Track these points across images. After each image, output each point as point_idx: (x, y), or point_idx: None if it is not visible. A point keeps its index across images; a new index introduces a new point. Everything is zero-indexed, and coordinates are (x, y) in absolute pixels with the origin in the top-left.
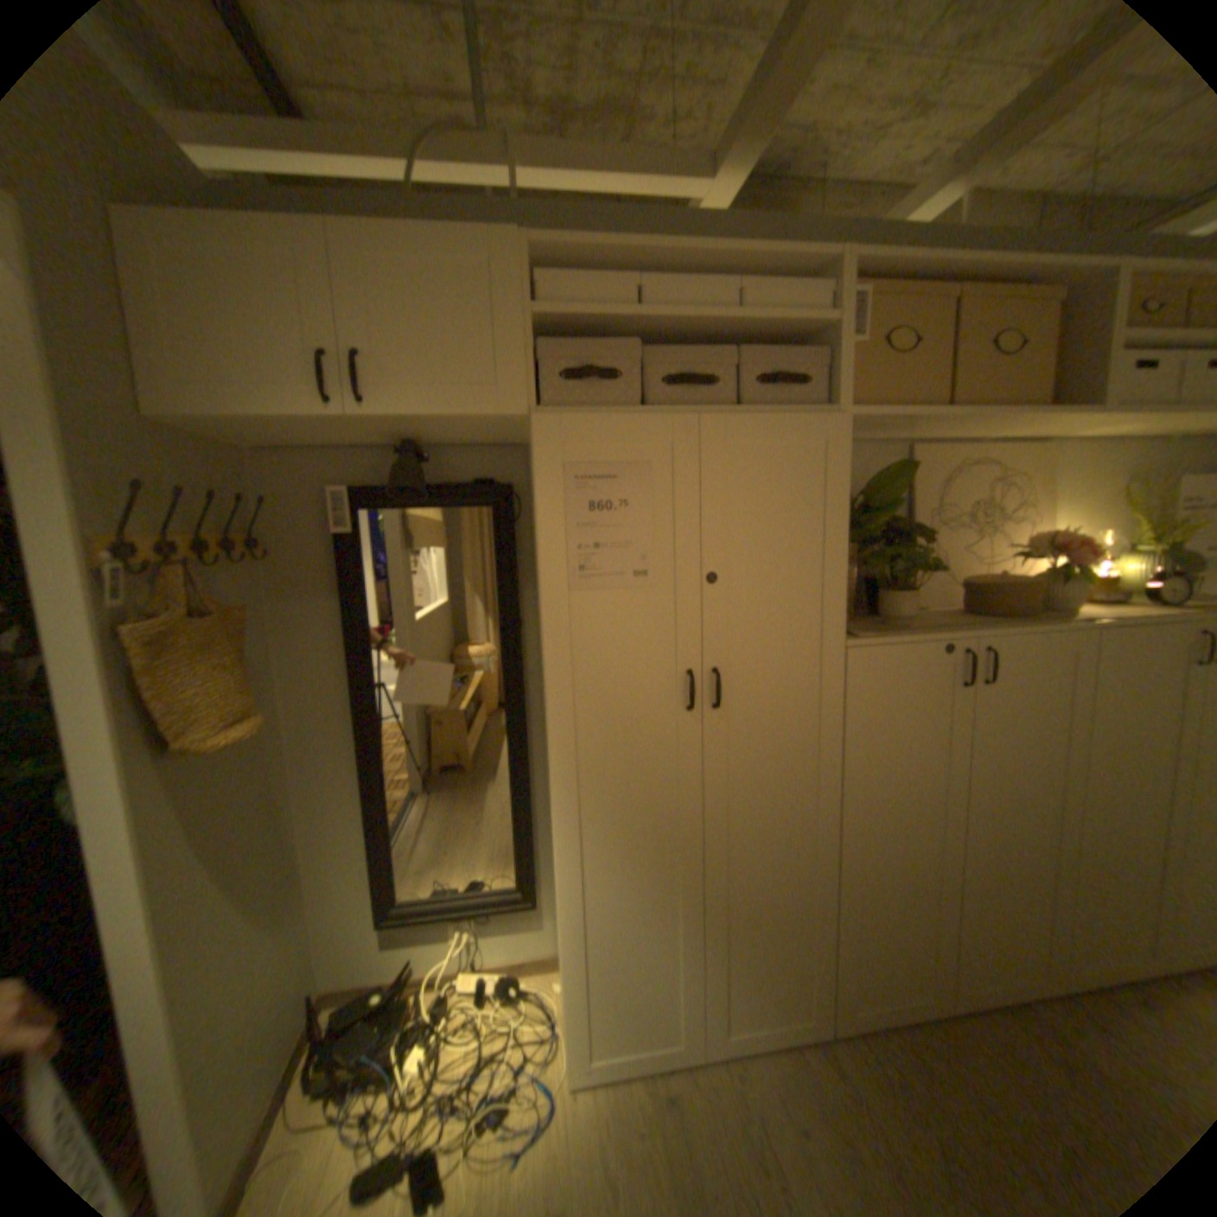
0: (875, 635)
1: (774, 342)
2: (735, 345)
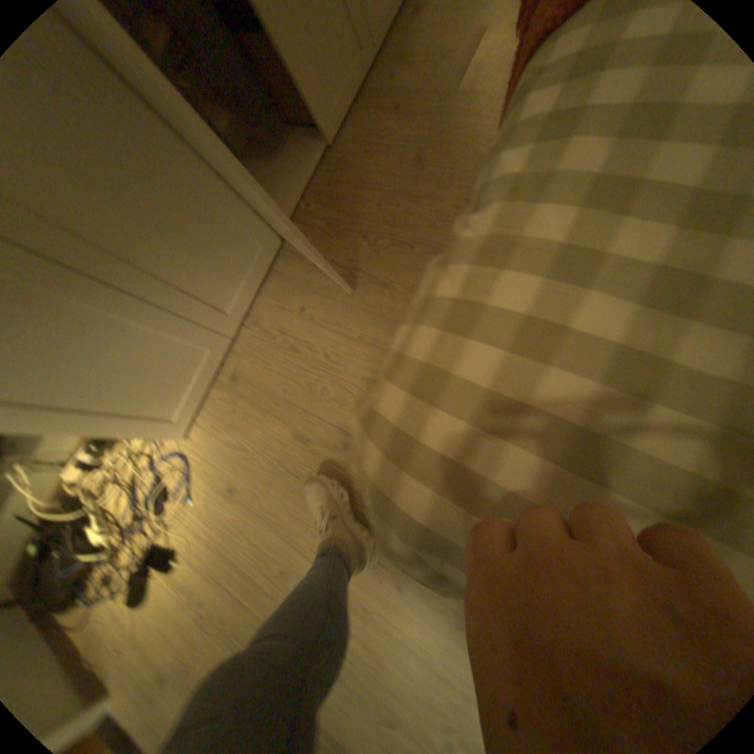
0: None
1: None
2: None
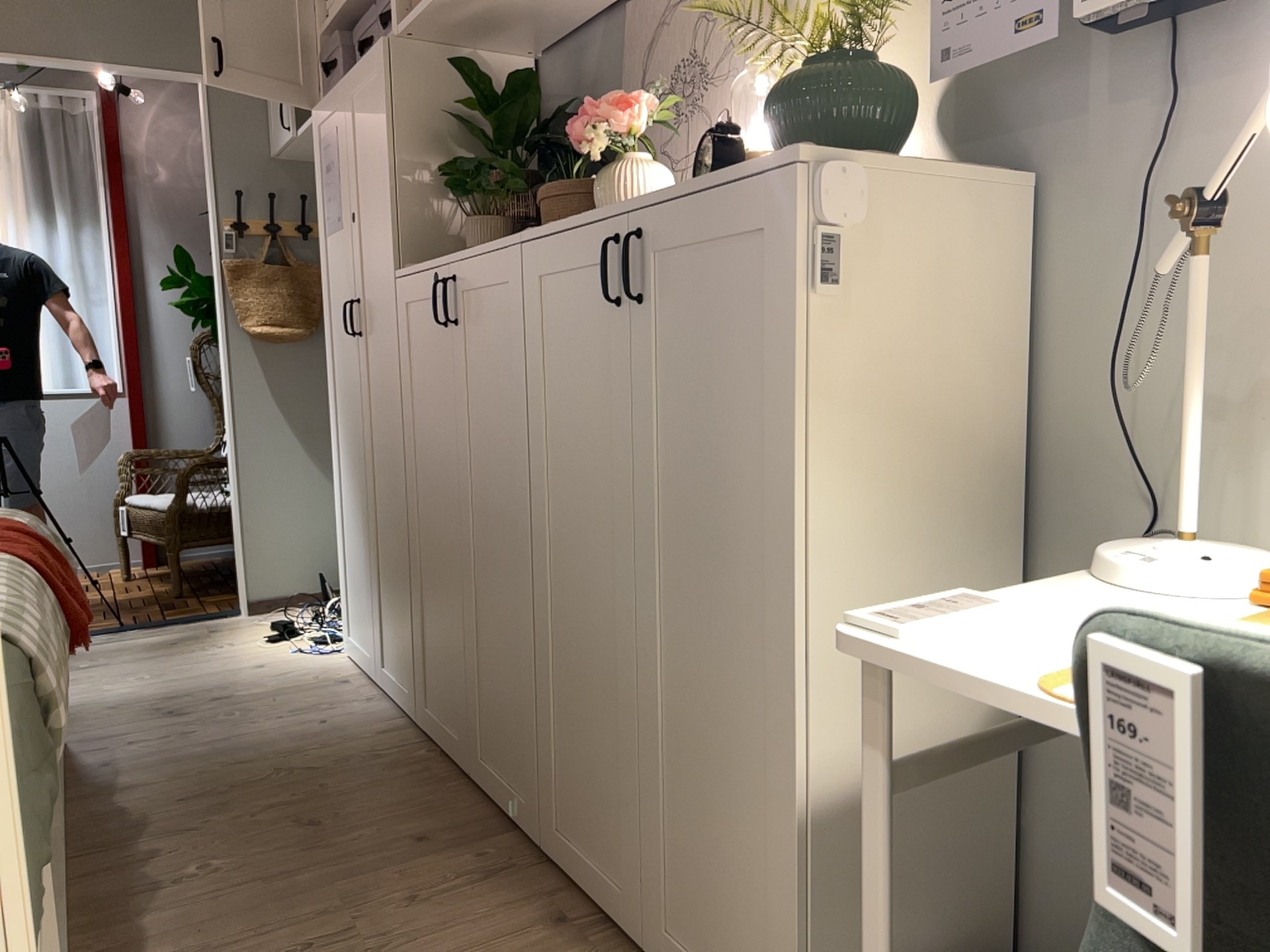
0: (415, 265)
1: None
2: None
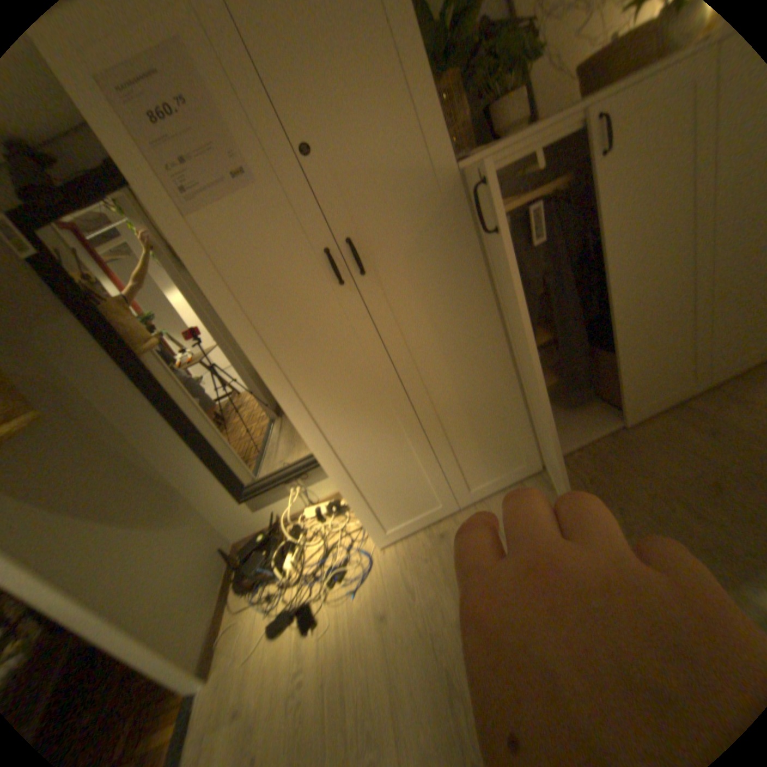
0: (487, 145)
1: None
2: None
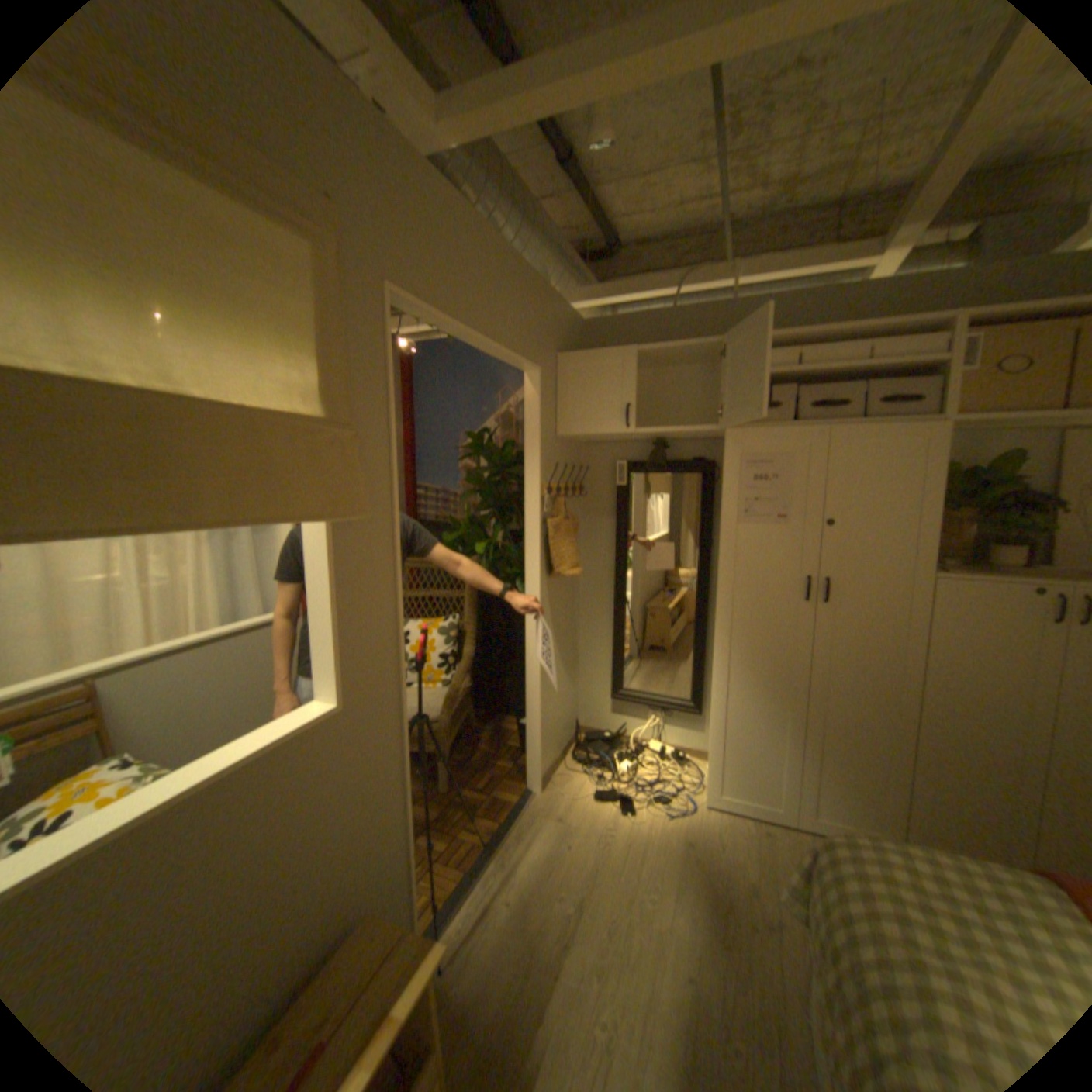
0: (966, 574)
1: (905, 372)
2: (874, 376)
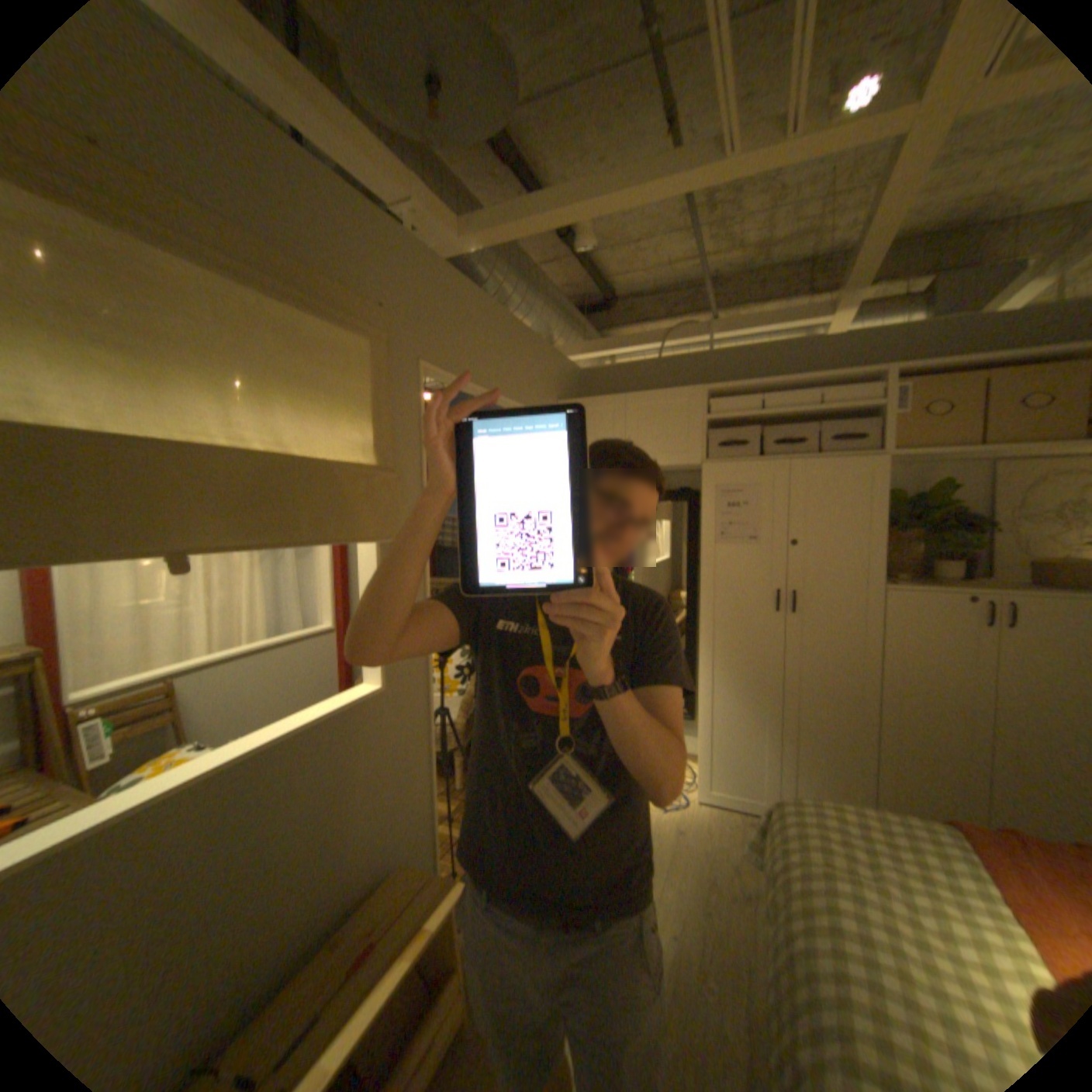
0: (911, 586)
1: (853, 414)
2: (828, 417)
